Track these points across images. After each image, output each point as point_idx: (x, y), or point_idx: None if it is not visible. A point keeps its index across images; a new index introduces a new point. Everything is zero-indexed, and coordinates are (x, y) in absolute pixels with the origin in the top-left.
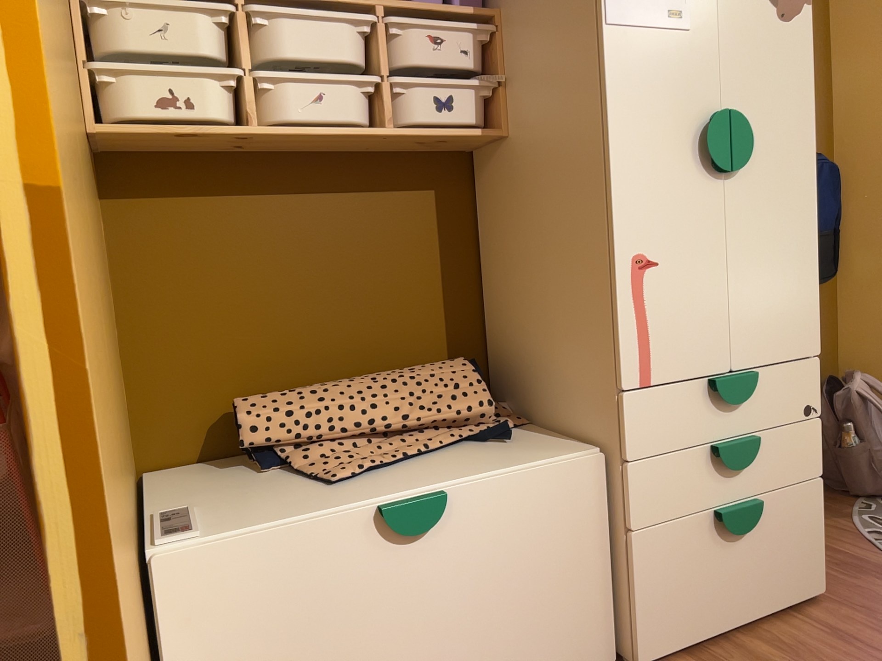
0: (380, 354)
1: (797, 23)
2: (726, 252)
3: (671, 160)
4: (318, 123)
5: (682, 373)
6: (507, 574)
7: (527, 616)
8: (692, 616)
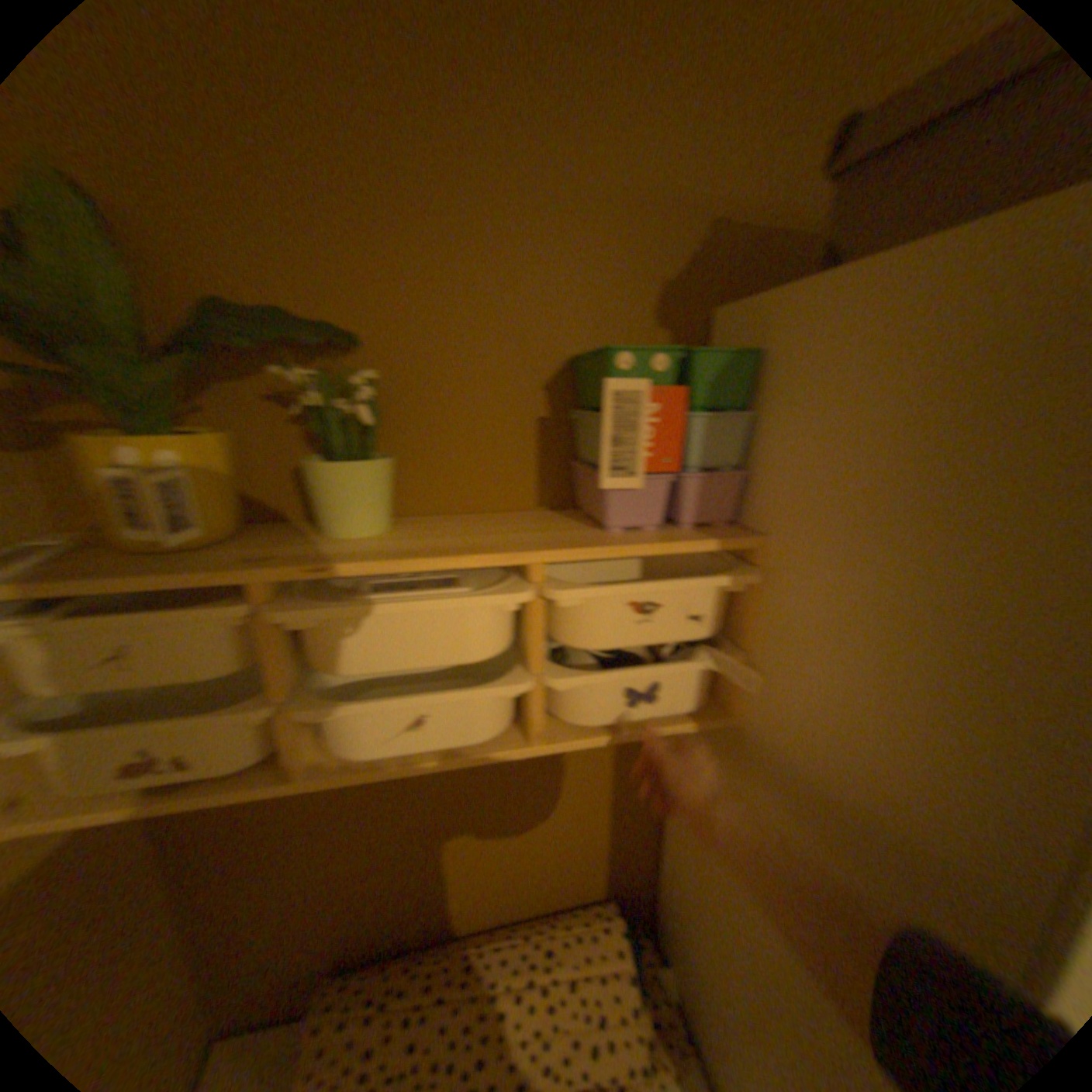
0: (517, 894)
1: None
2: None
3: None
4: (411, 757)
5: None
6: None
7: None
8: None
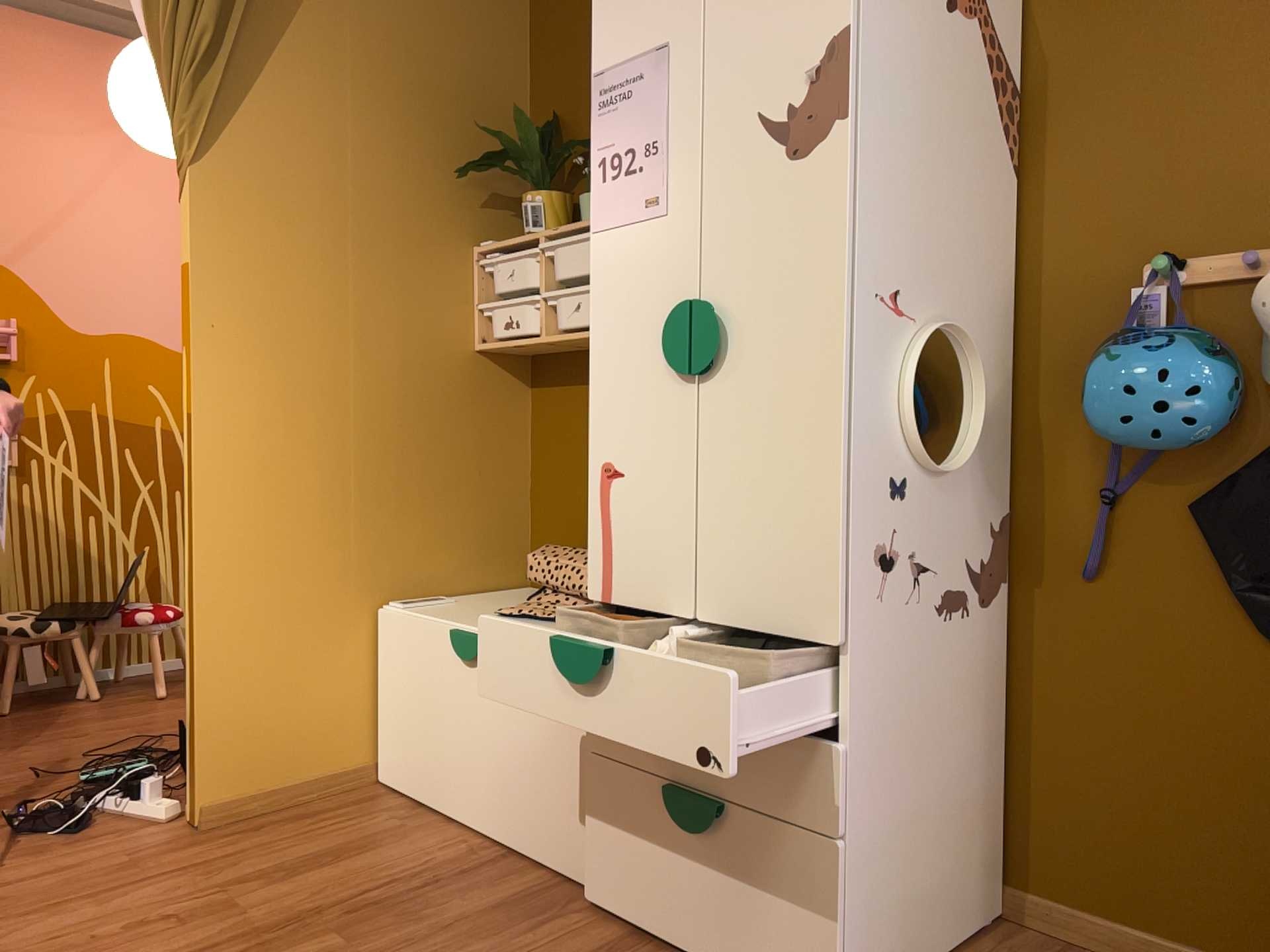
0: None
1: (819, 154)
2: (696, 470)
3: (641, 362)
4: (574, 328)
5: (639, 601)
6: (519, 733)
7: (530, 781)
8: (638, 894)
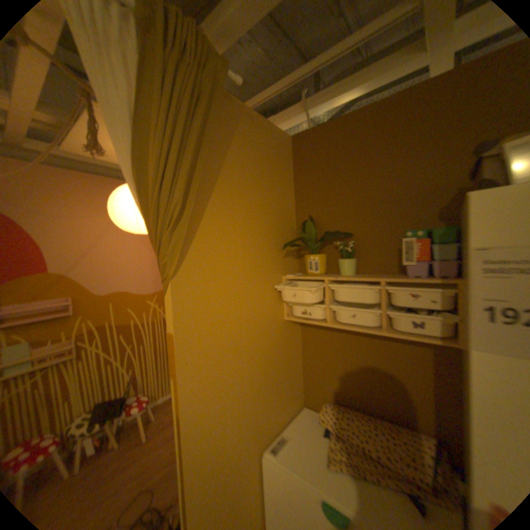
0: (392, 411)
1: None
2: None
3: None
4: (350, 325)
5: None
6: None
7: None
8: None
